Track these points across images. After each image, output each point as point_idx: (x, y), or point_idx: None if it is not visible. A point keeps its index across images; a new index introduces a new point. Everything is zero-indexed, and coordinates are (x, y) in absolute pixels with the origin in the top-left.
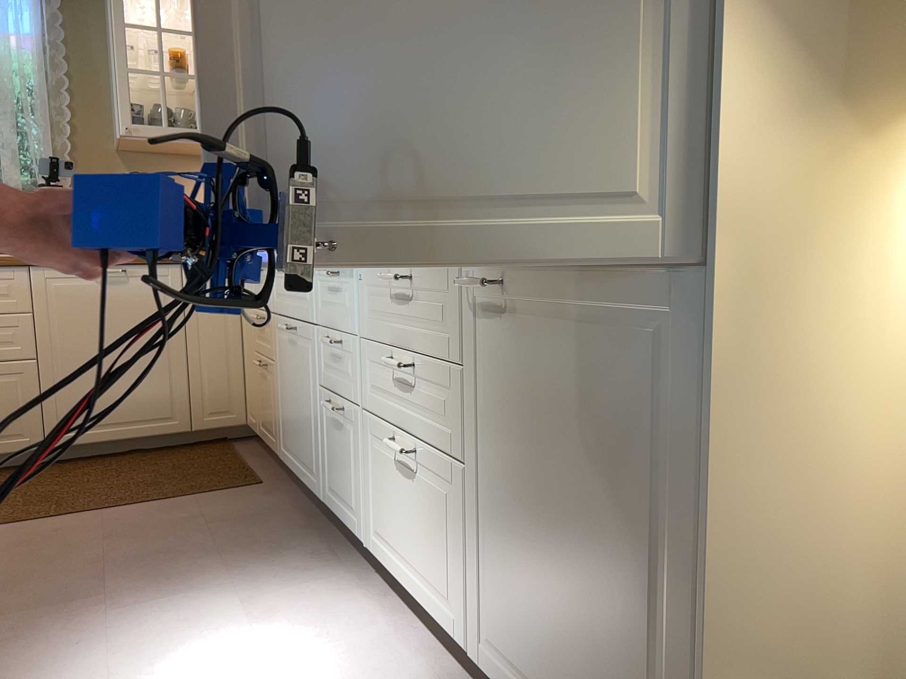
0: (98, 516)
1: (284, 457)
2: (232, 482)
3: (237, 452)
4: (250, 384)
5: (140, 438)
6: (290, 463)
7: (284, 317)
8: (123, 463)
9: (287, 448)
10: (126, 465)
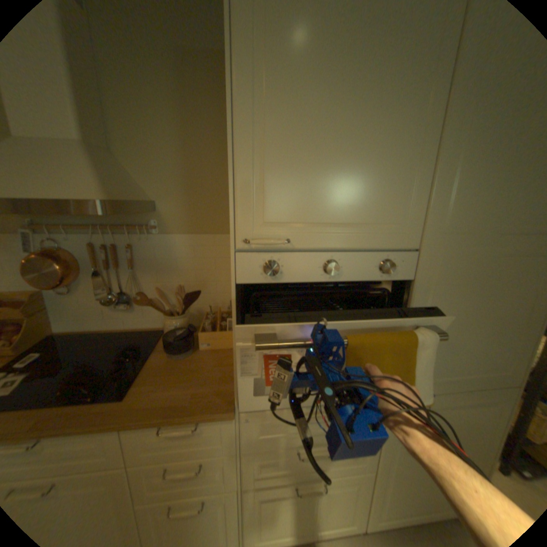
0: None
1: None
2: None
3: None
4: None
5: None
6: None
7: None
8: None
9: None
10: None
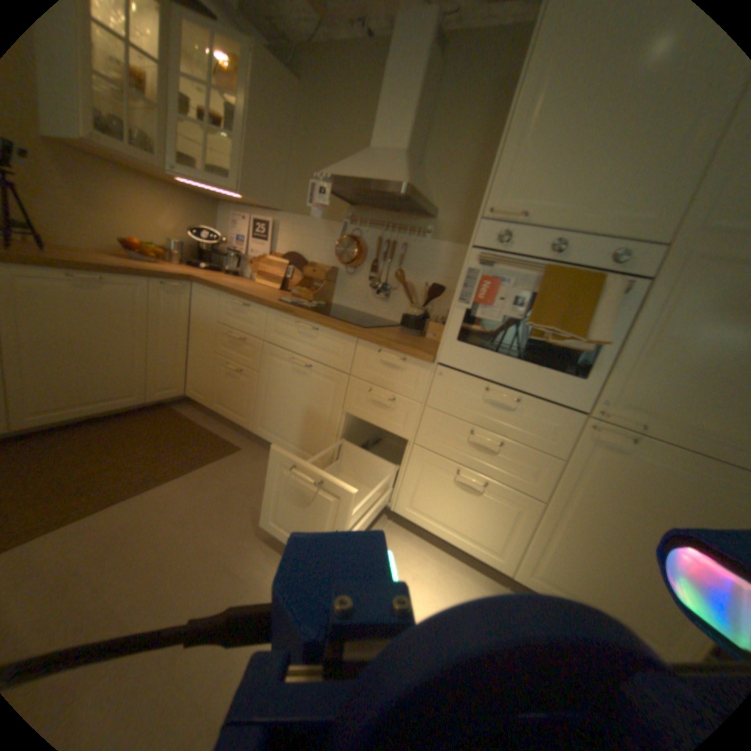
0: (138, 499)
1: (261, 433)
2: (216, 449)
3: (187, 417)
4: (200, 372)
5: (104, 412)
6: (273, 440)
7: (285, 350)
8: (93, 434)
9: (269, 430)
10: (100, 437)
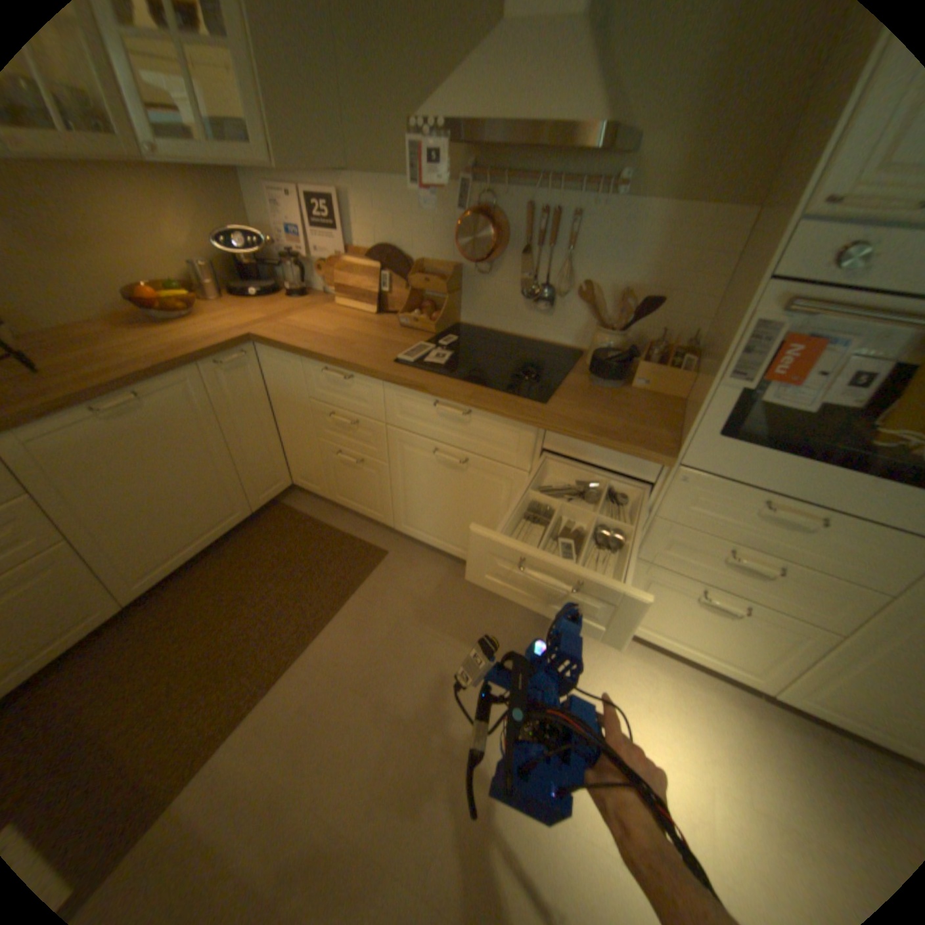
0: (302, 663)
1: (408, 531)
2: (360, 560)
3: (306, 514)
4: (305, 459)
5: (212, 543)
6: (427, 539)
7: (422, 436)
8: (212, 573)
9: (419, 528)
10: (221, 576)
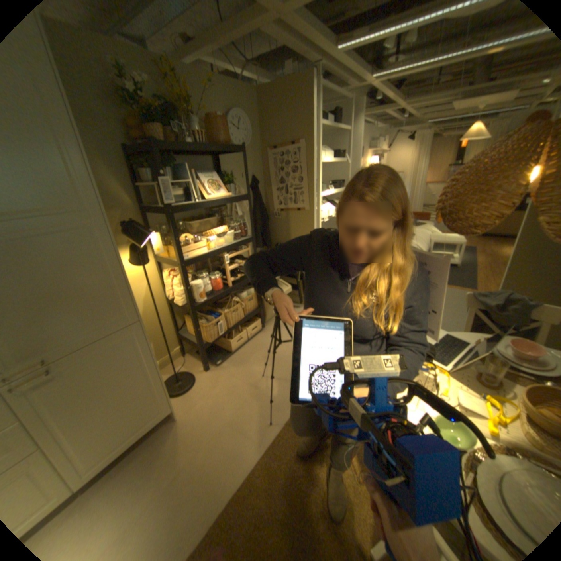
0: None
1: None
2: None
3: None
4: None
5: None
6: None
7: None
8: None
9: None
10: None
